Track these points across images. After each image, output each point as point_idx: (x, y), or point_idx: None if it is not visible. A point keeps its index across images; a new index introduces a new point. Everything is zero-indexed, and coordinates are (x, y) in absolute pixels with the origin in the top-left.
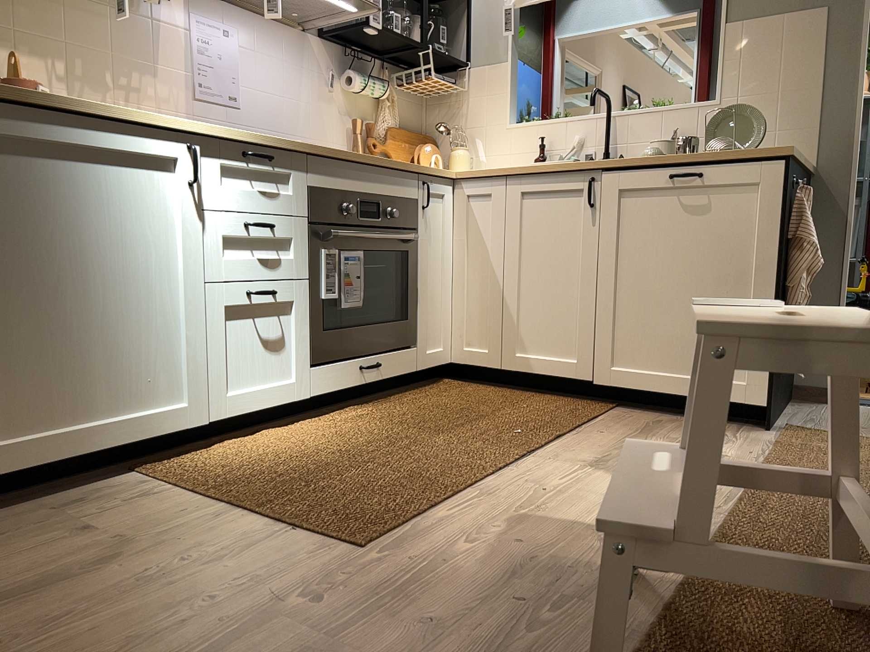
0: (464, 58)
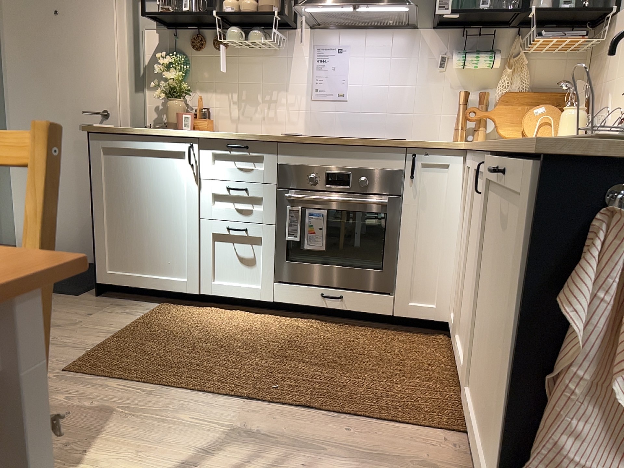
0: (617, 1)
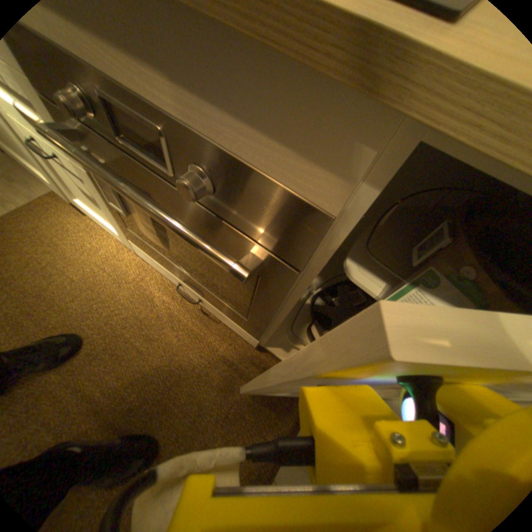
0: None
